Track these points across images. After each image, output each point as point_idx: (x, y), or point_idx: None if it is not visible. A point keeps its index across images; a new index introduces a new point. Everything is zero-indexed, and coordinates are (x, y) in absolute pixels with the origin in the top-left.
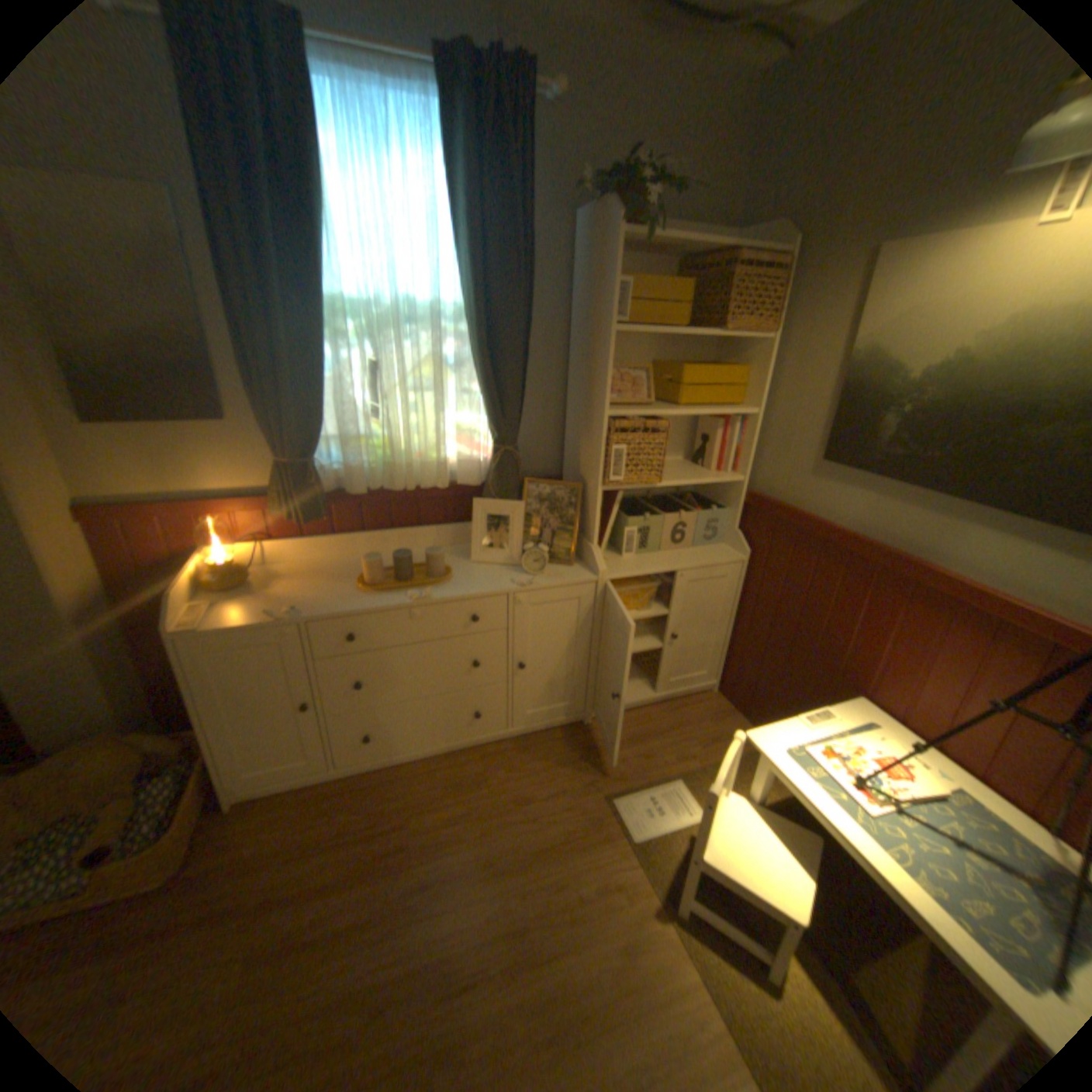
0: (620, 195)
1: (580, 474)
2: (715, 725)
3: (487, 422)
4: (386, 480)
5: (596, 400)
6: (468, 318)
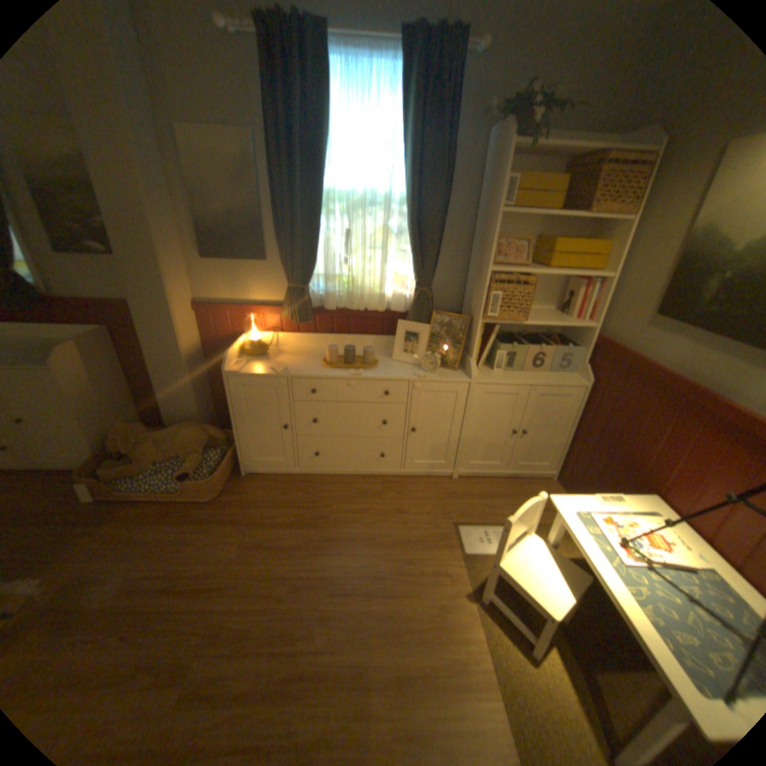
0: (518, 116)
1: (471, 311)
2: None
3: (413, 271)
4: (348, 304)
5: (485, 260)
6: (407, 203)
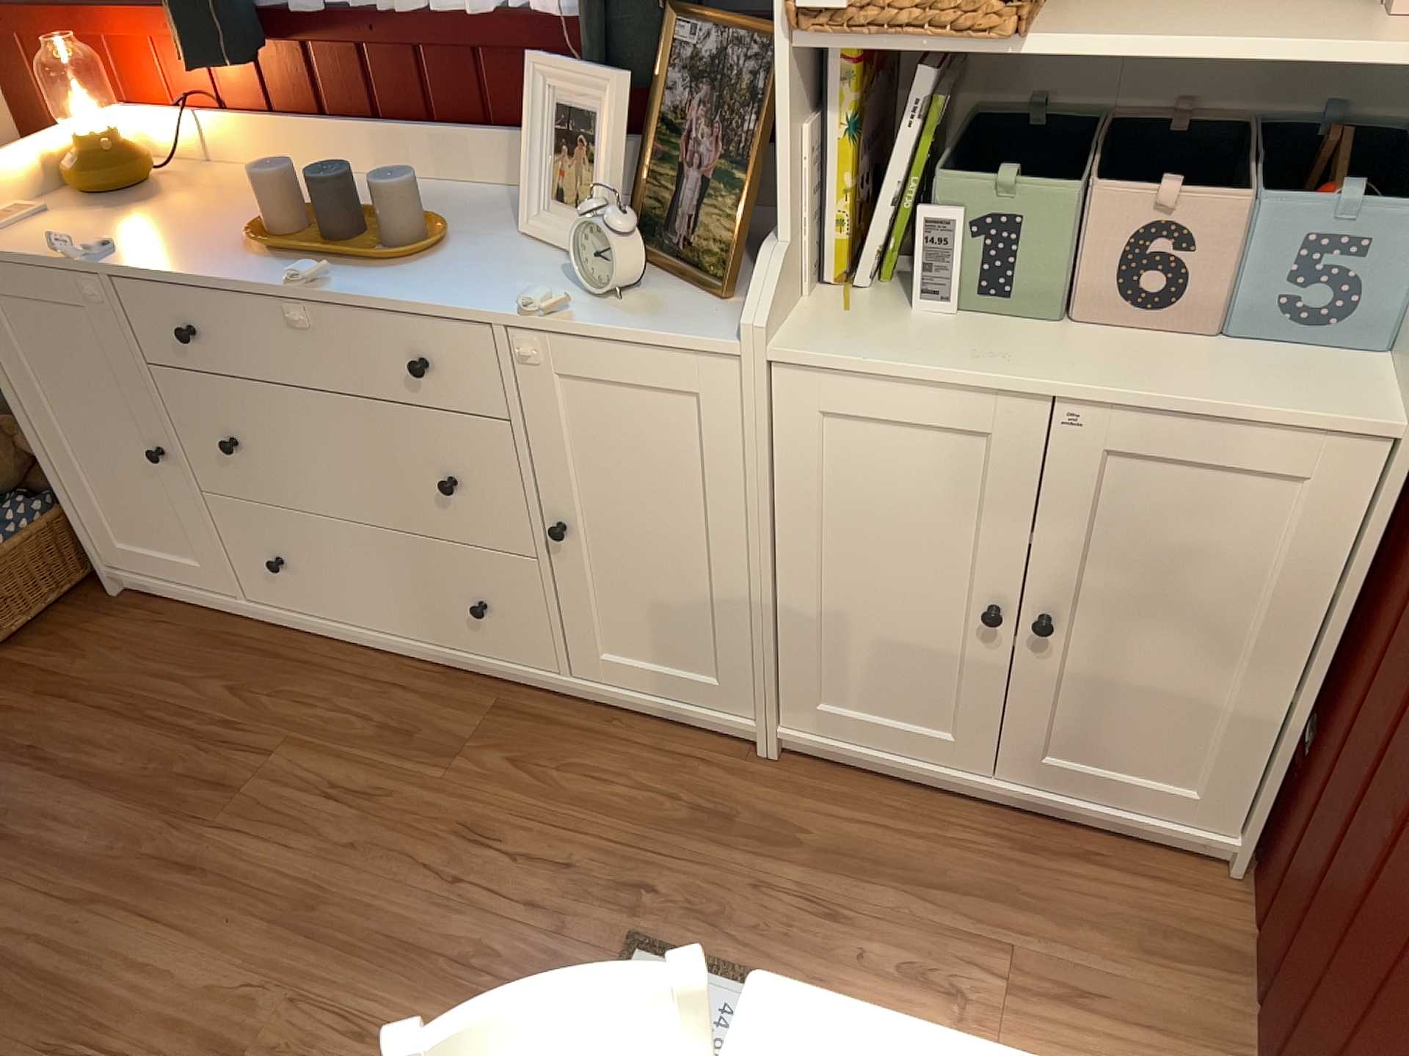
0: None
1: None
2: (1139, 955)
3: None
4: None
5: None
6: None
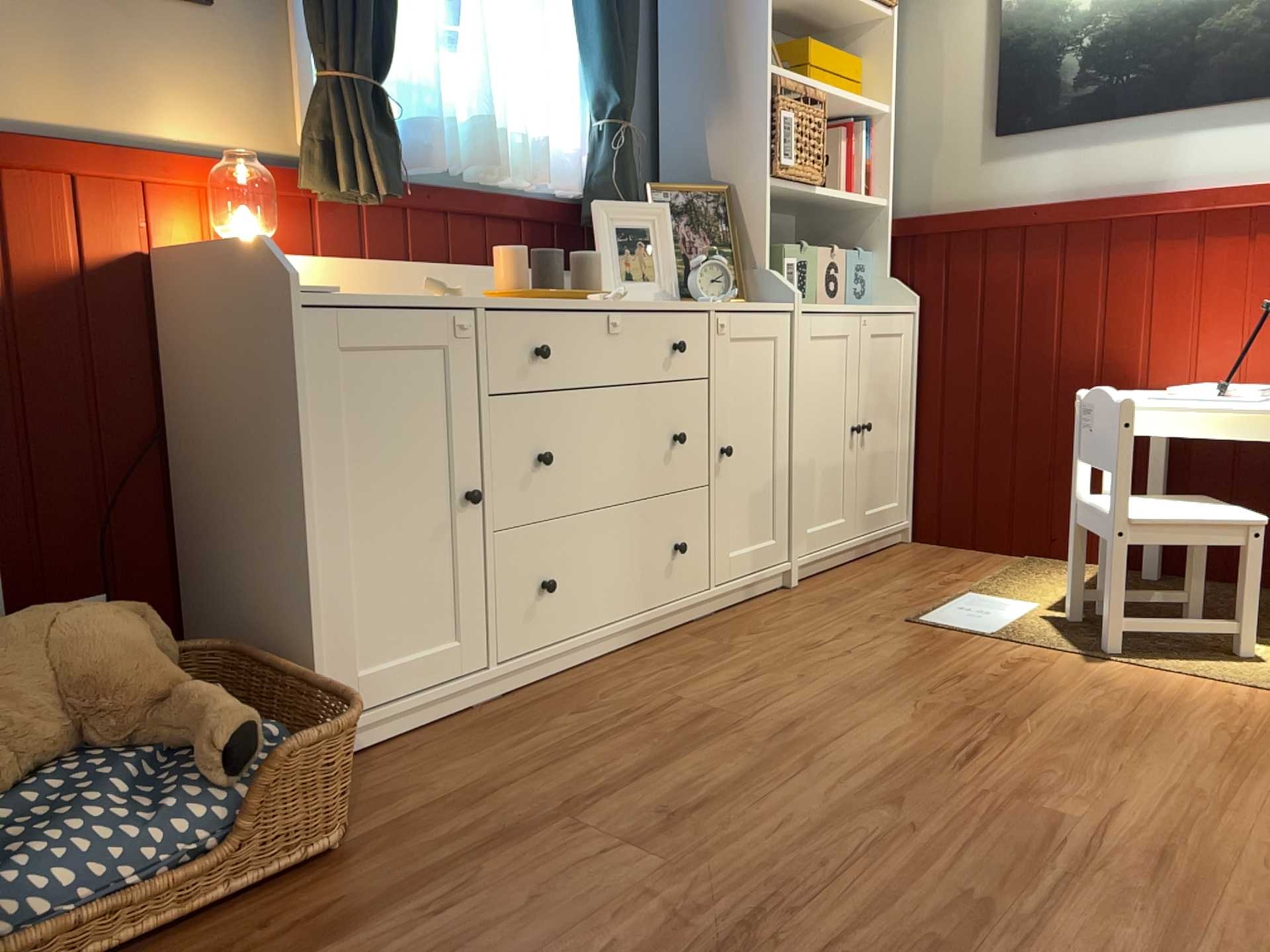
0: None
1: (714, 178)
2: (942, 556)
3: (598, 81)
4: (462, 159)
5: (744, 52)
6: None
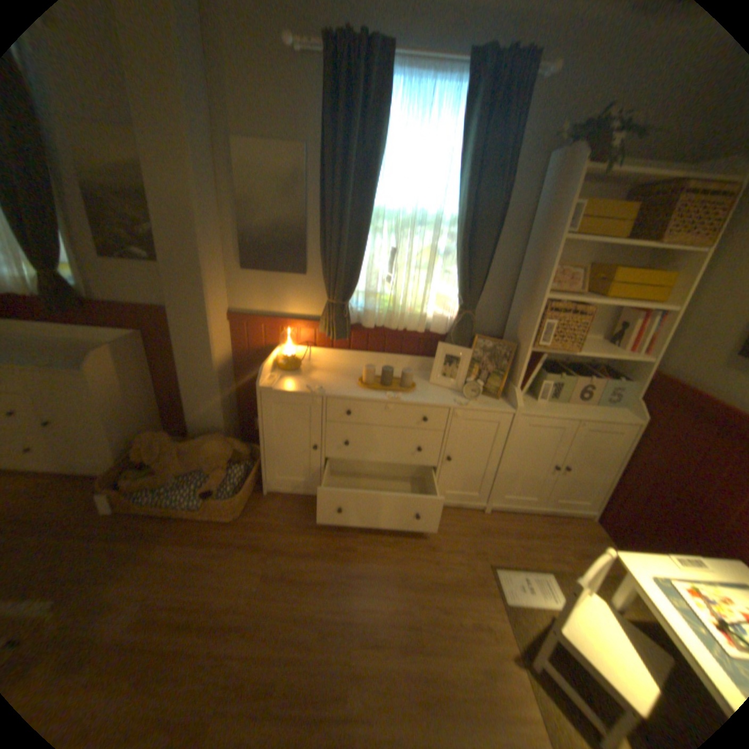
0: (588, 141)
1: (517, 337)
2: (591, 546)
3: (458, 294)
4: (386, 322)
5: (540, 286)
6: (459, 224)
